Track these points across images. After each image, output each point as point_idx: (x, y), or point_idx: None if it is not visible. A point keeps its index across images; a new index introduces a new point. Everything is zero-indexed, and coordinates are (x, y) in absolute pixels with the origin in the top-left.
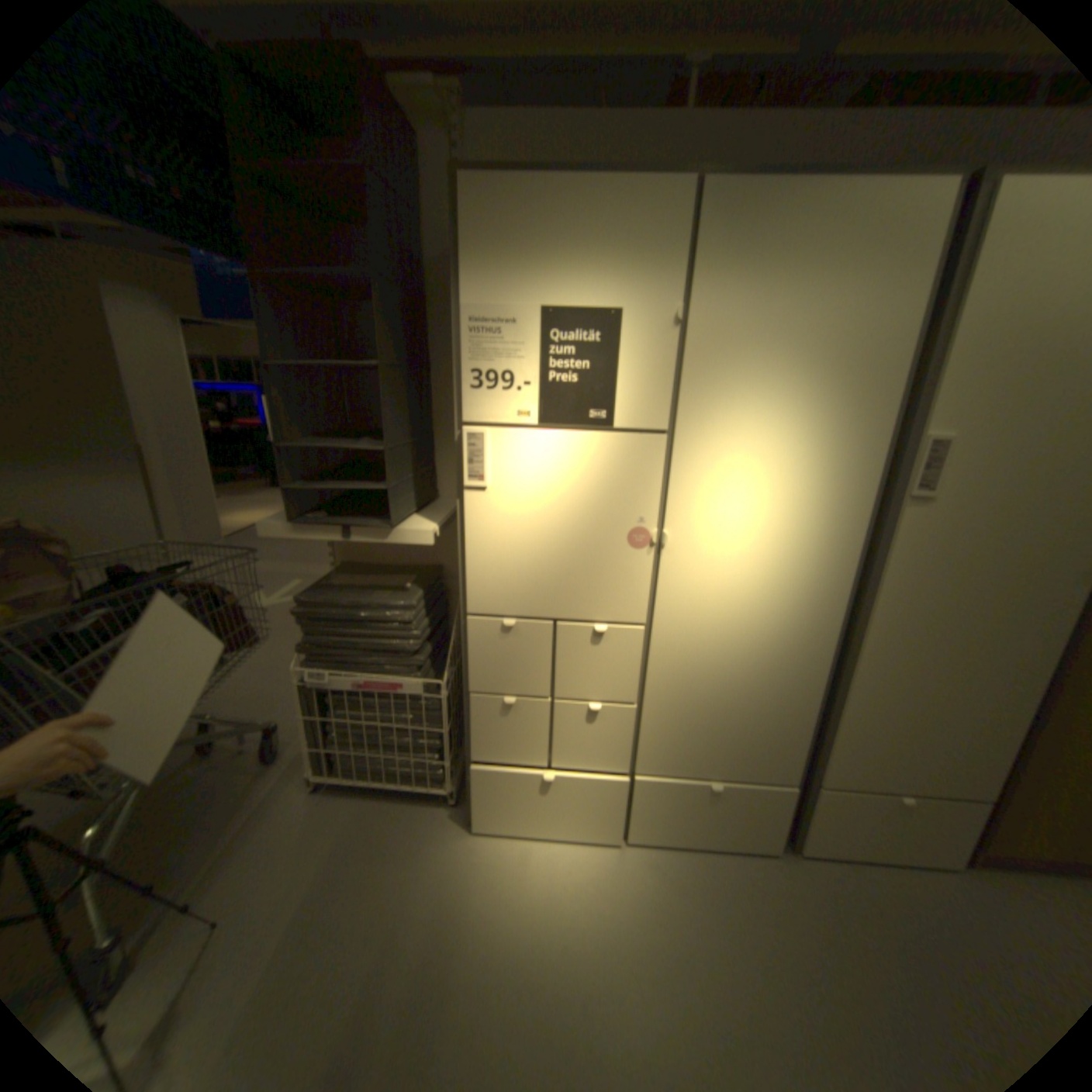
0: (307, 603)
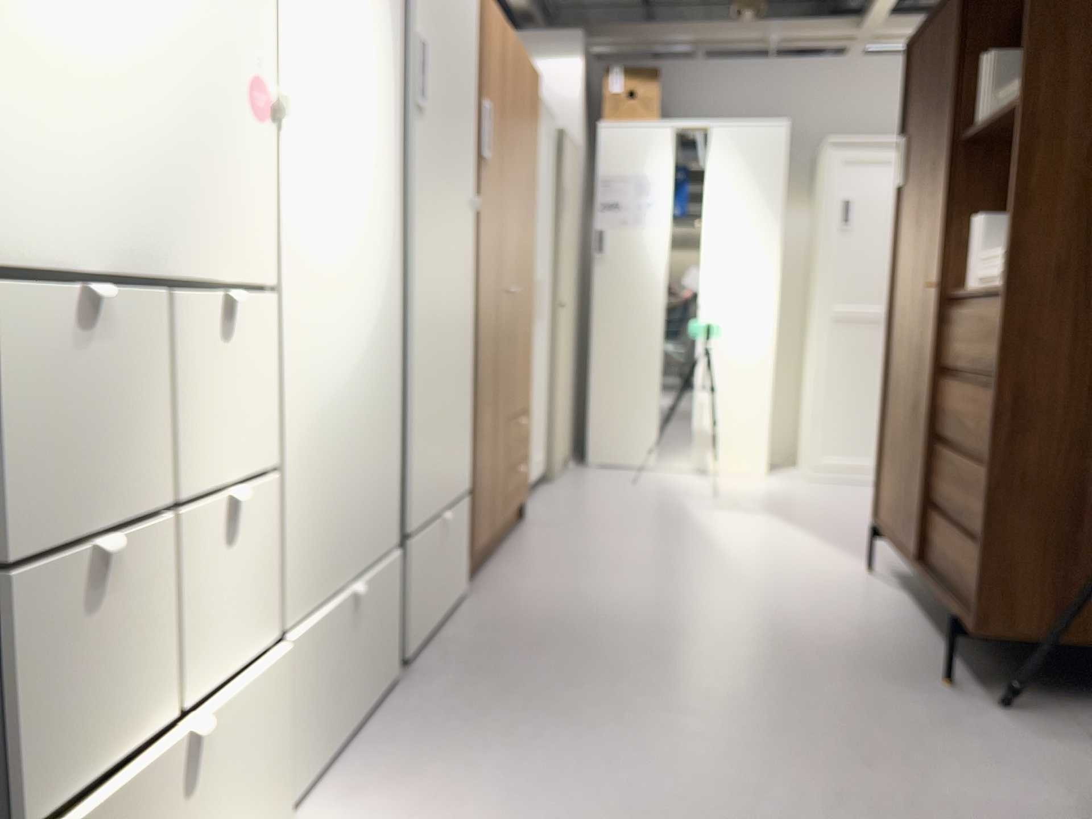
0: None
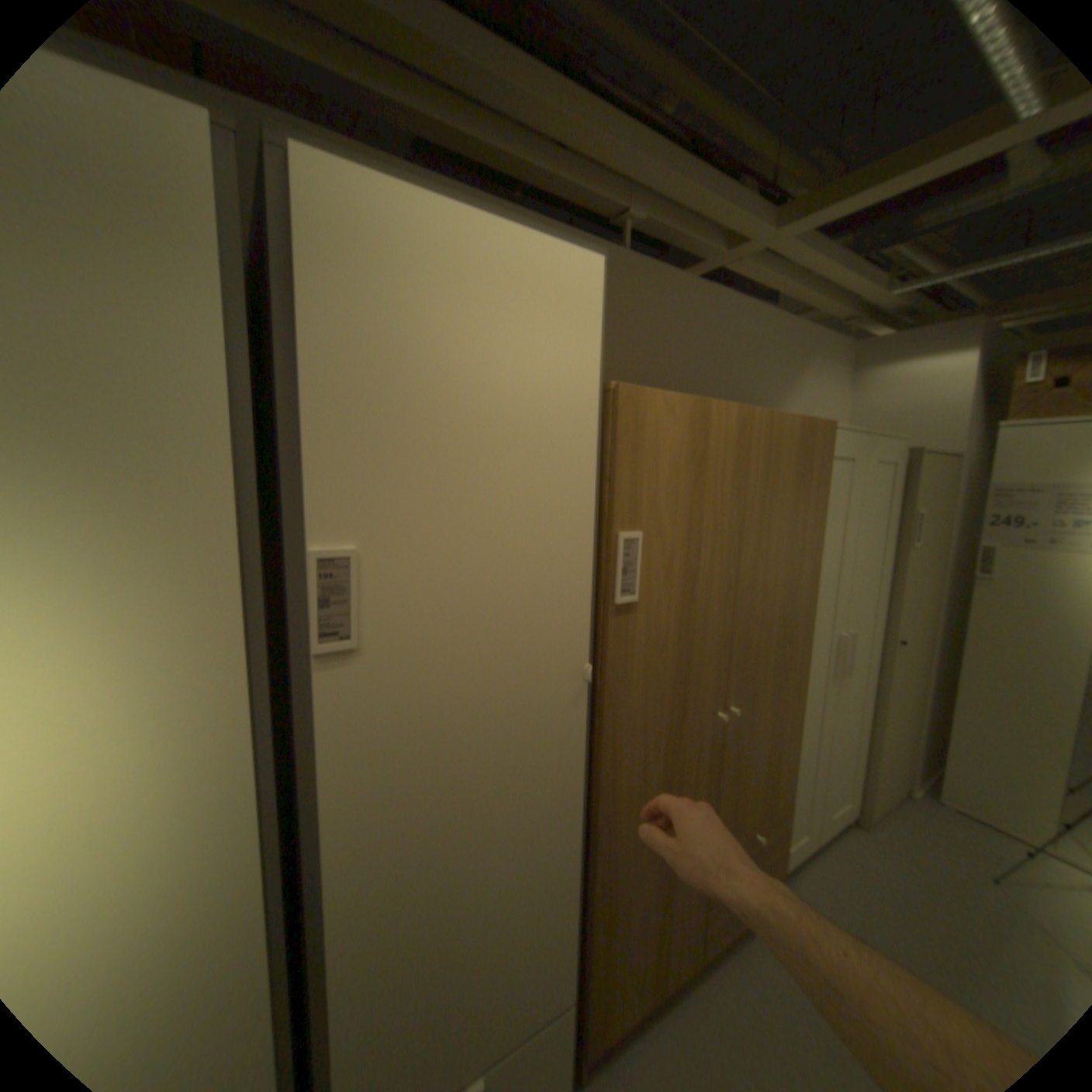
0: None
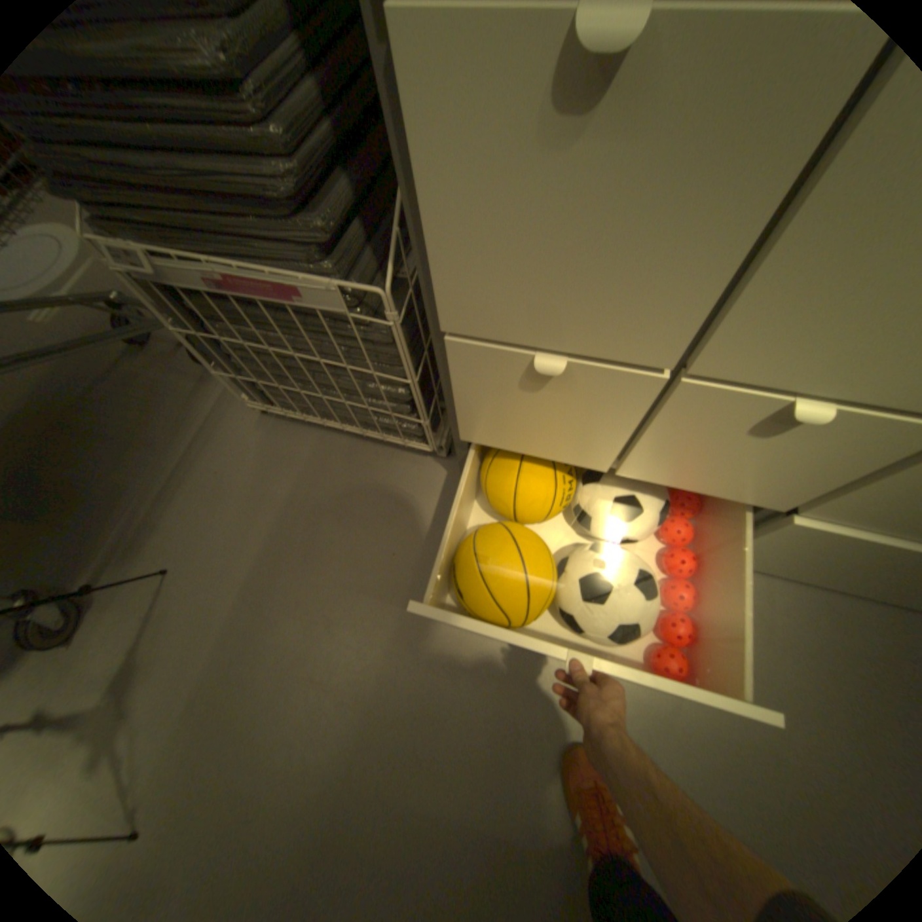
0: None
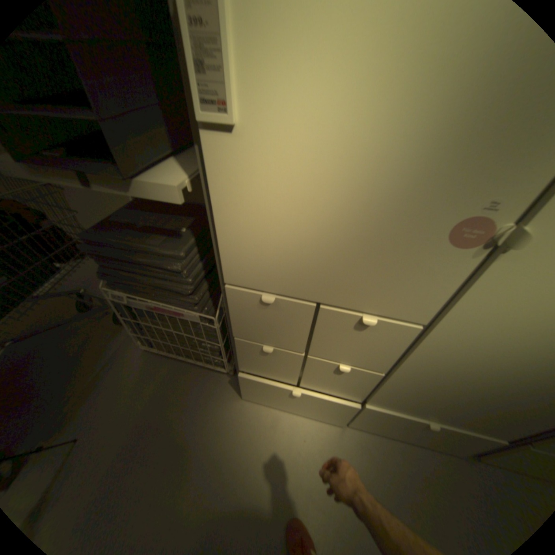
0: (90, 240)
